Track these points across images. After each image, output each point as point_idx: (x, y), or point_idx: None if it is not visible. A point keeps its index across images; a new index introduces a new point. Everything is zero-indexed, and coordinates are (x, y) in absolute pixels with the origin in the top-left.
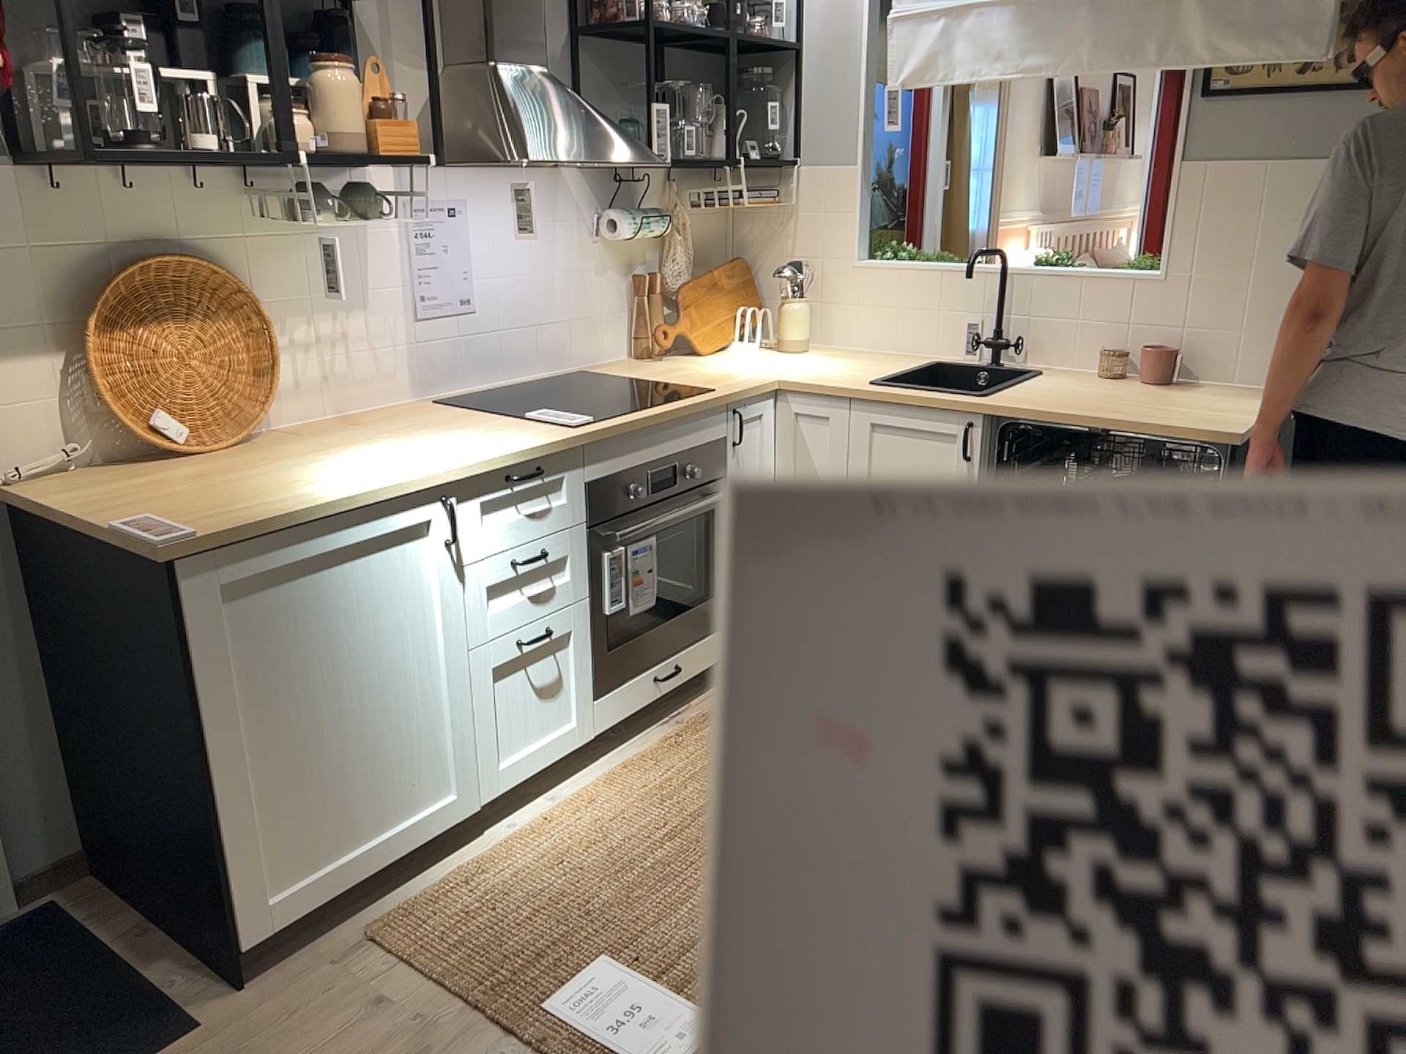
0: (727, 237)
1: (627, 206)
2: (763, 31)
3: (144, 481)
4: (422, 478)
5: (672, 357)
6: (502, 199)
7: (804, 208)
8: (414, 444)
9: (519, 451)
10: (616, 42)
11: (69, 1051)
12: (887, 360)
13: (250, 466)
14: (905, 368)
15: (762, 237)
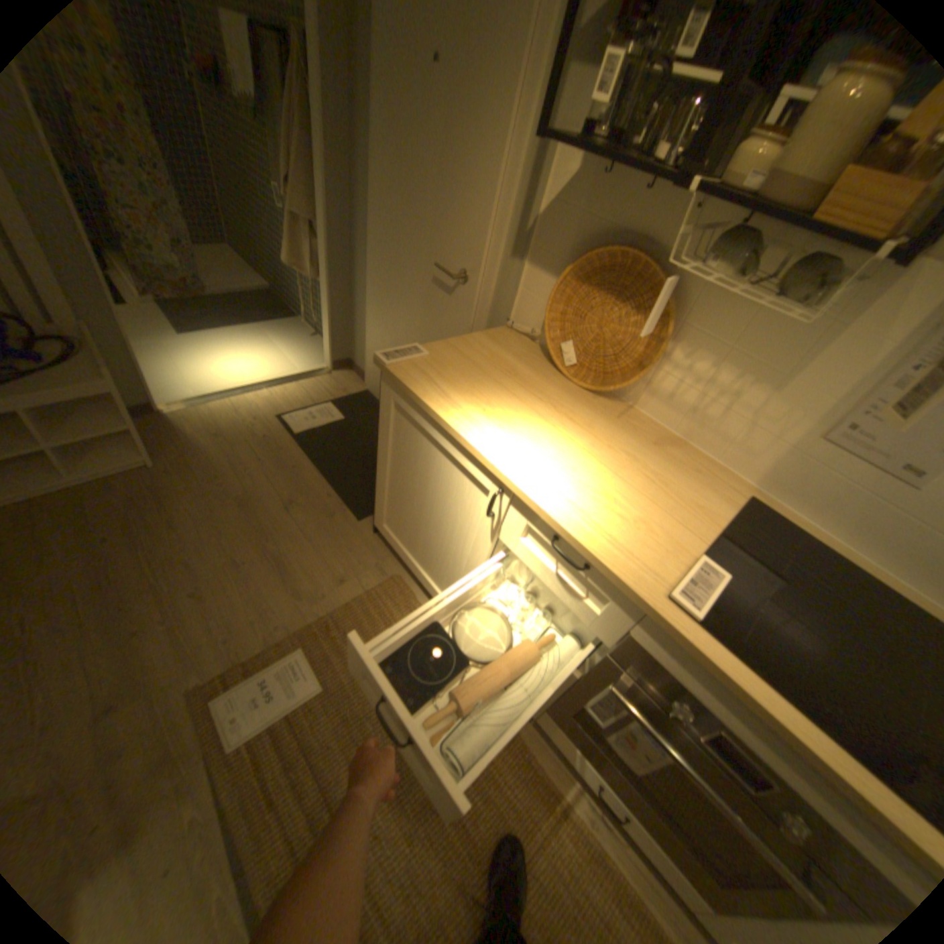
0: None
1: None
2: None
3: (513, 358)
4: (491, 461)
5: None
6: None
7: None
8: (595, 468)
9: (572, 534)
10: None
11: (364, 486)
12: None
13: (538, 392)
14: None
15: None
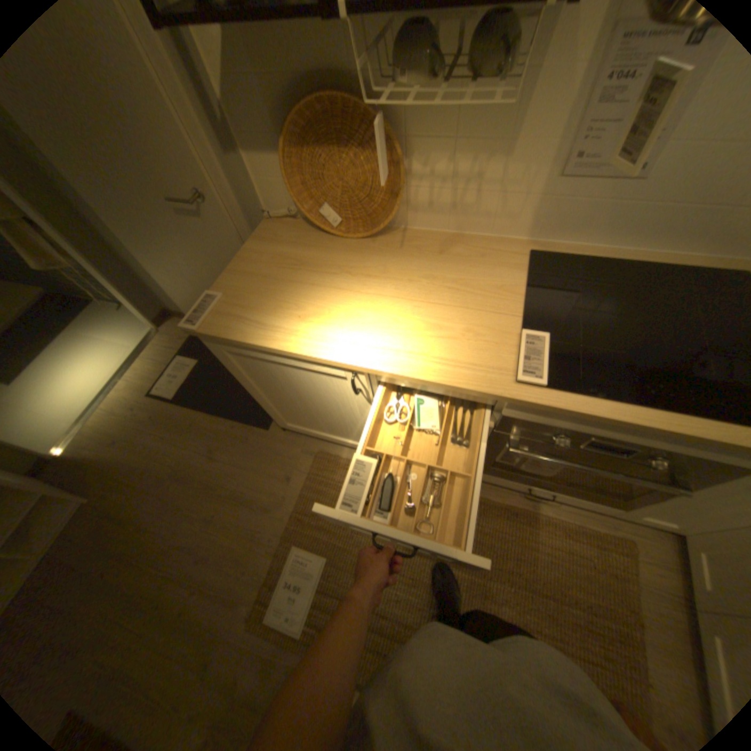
0: None
1: None
2: None
3: (289, 247)
4: (332, 360)
5: None
6: None
7: None
8: (410, 308)
9: (426, 379)
10: None
11: (251, 403)
12: None
13: (328, 267)
14: None
15: None
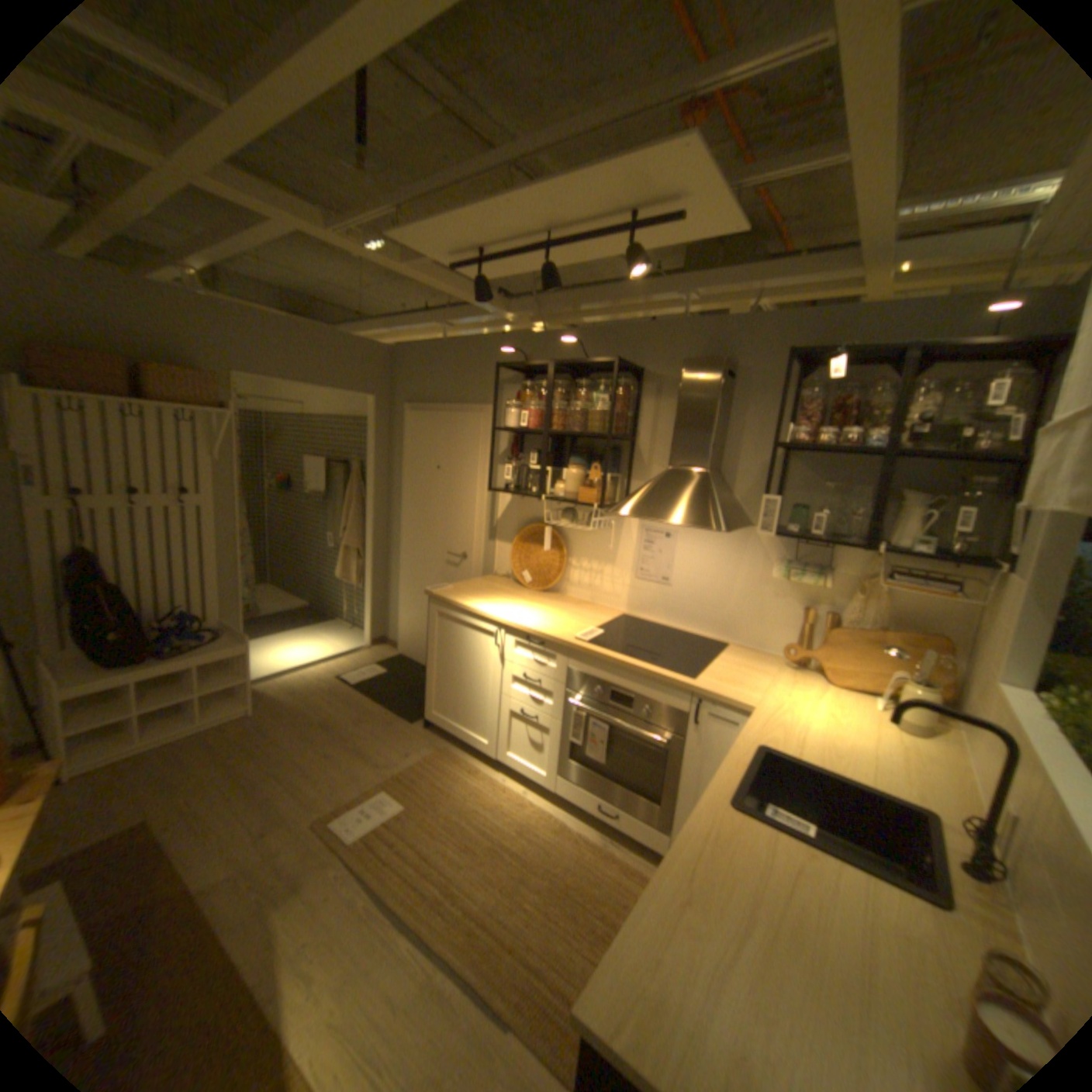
0: (974, 620)
1: (818, 562)
2: (985, 443)
3: (497, 585)
4: (490, 615)
5: (814, 675)
6: (701, 535)
7: (1002, 615)
8: (542, 613)
9: (530, 629)
10: (830, 453)
11: (409, 706)
12: (917, 783)
13: (512, 594)
14: (875, 787)
15: (986, 630)
